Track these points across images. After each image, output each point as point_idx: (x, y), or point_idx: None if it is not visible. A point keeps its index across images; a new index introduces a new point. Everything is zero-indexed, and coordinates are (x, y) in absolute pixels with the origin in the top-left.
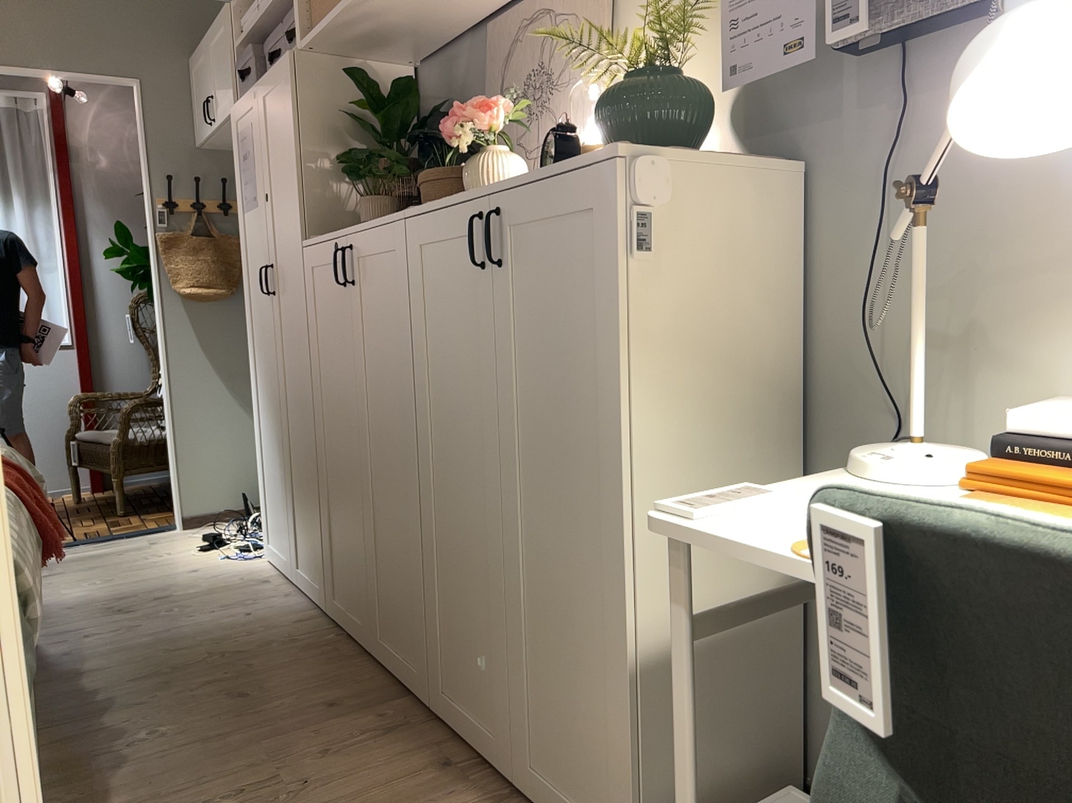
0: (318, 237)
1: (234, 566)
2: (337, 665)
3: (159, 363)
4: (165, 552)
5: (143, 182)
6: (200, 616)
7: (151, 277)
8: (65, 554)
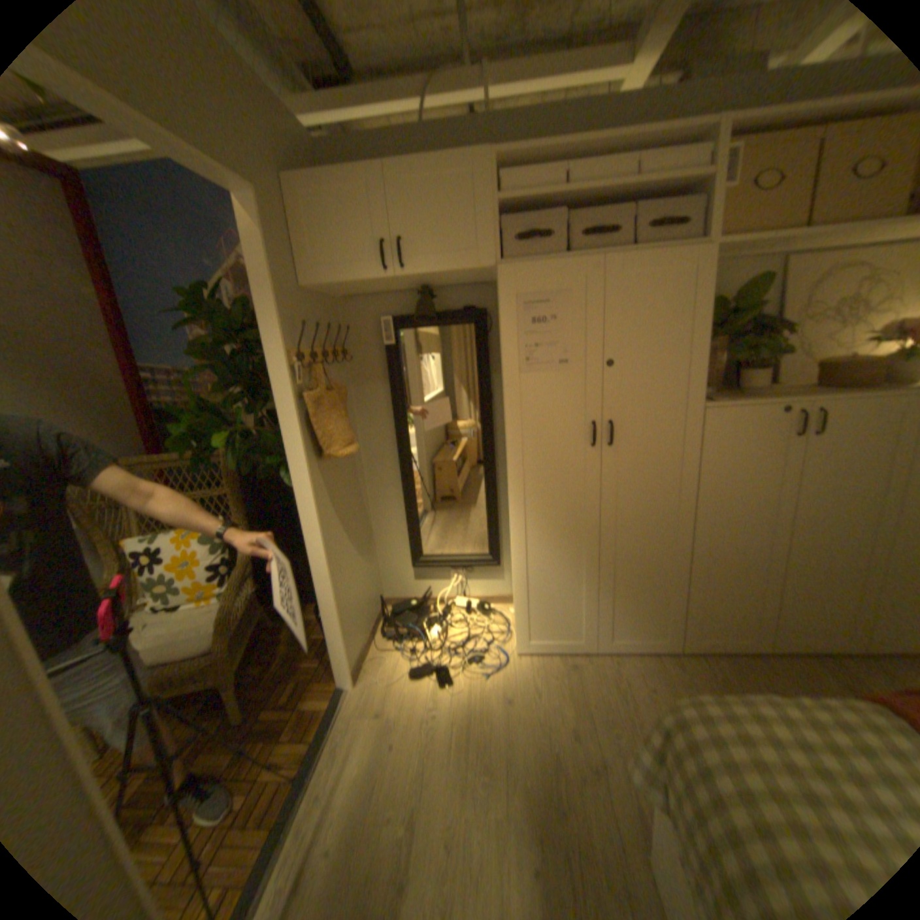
0: (729, 400)
1: (518, 677)
2: (777, 673)
3: (308, 541)
4: (427, 713)
5: (263, 330)
6: (642, 720)
7: (285, 446)
8: (329, 804)
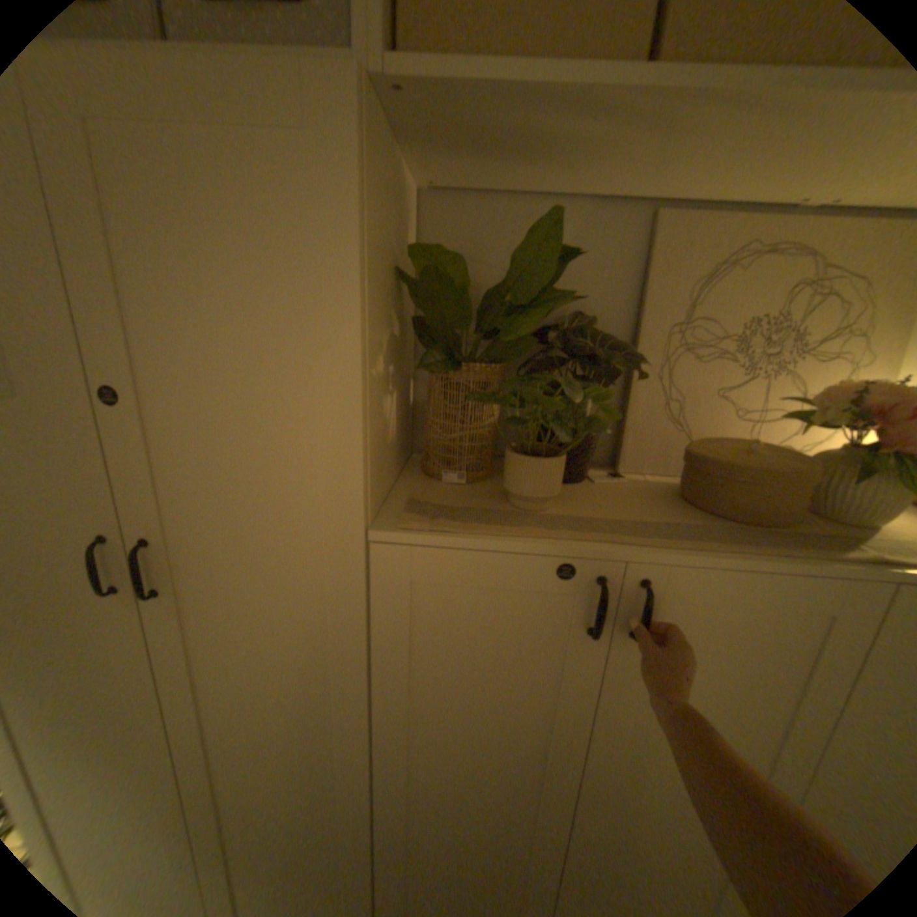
0: (434, 523)
1: None
2: None
3: None
4: None
5: None
6: None
7: None
8: None
